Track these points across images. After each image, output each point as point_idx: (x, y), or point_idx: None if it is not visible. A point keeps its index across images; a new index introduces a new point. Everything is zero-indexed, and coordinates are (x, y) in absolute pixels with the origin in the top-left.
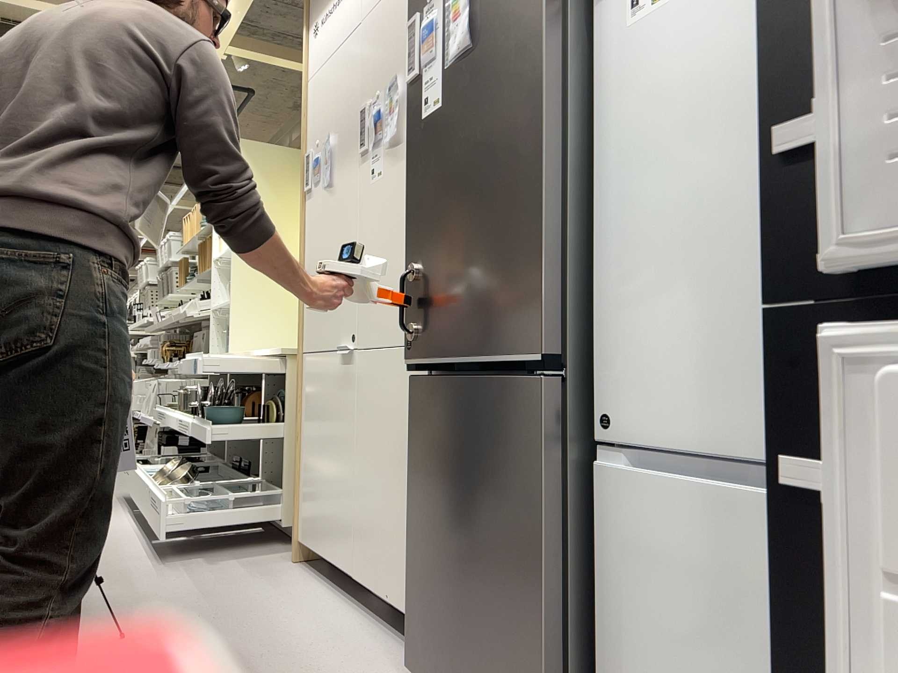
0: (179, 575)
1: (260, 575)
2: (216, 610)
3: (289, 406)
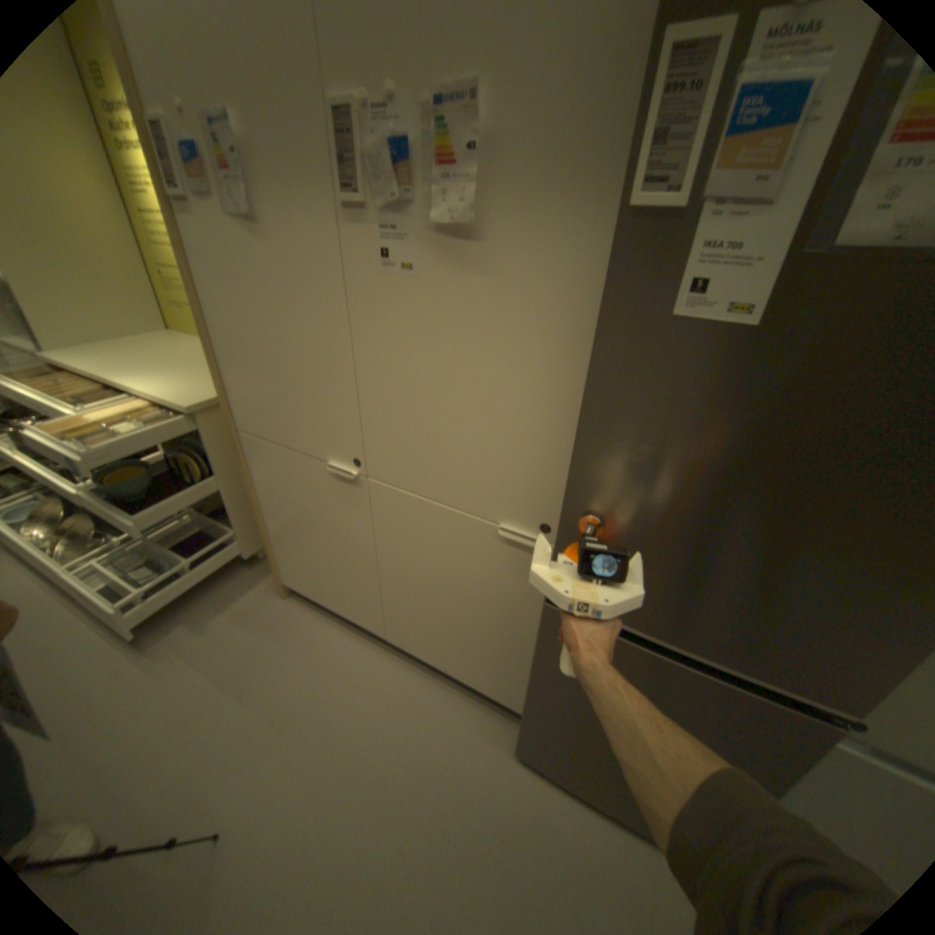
0: (181, 669)
1: (266, 631)
2: (272, 720)
3: (216, 460)
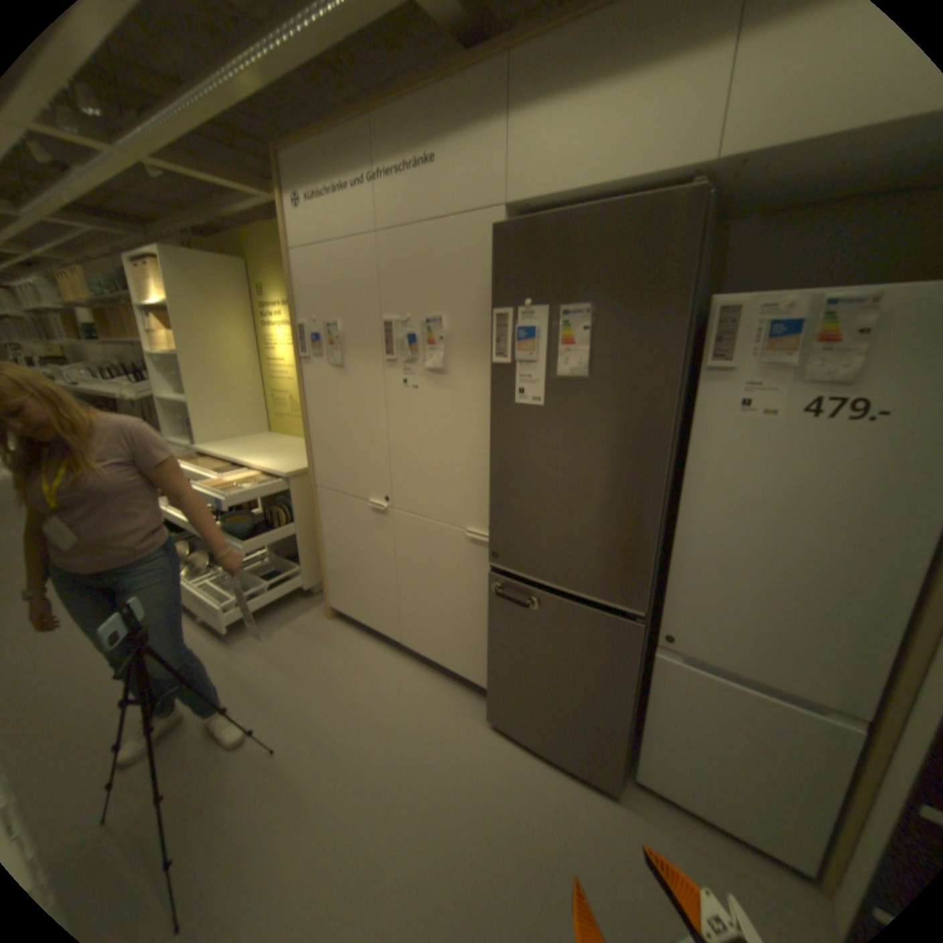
0: (254, 658)
1: (315, 639)
2: (315, 691)
3: (297, 511)
